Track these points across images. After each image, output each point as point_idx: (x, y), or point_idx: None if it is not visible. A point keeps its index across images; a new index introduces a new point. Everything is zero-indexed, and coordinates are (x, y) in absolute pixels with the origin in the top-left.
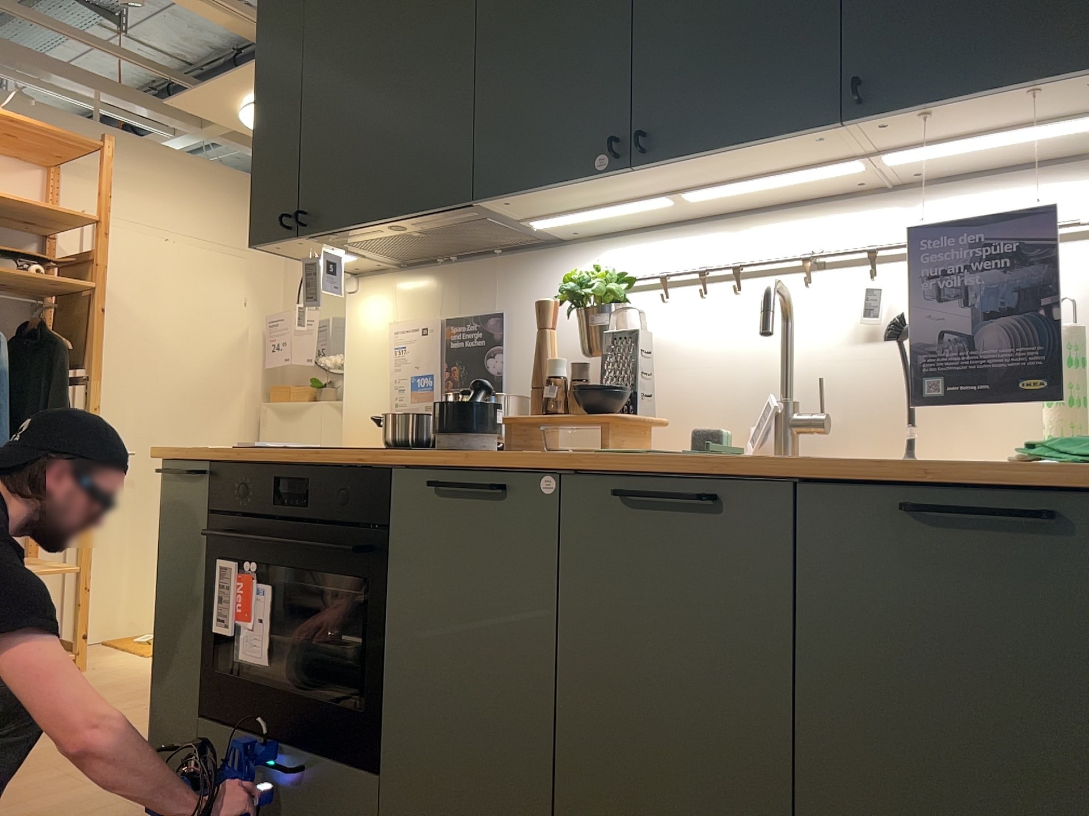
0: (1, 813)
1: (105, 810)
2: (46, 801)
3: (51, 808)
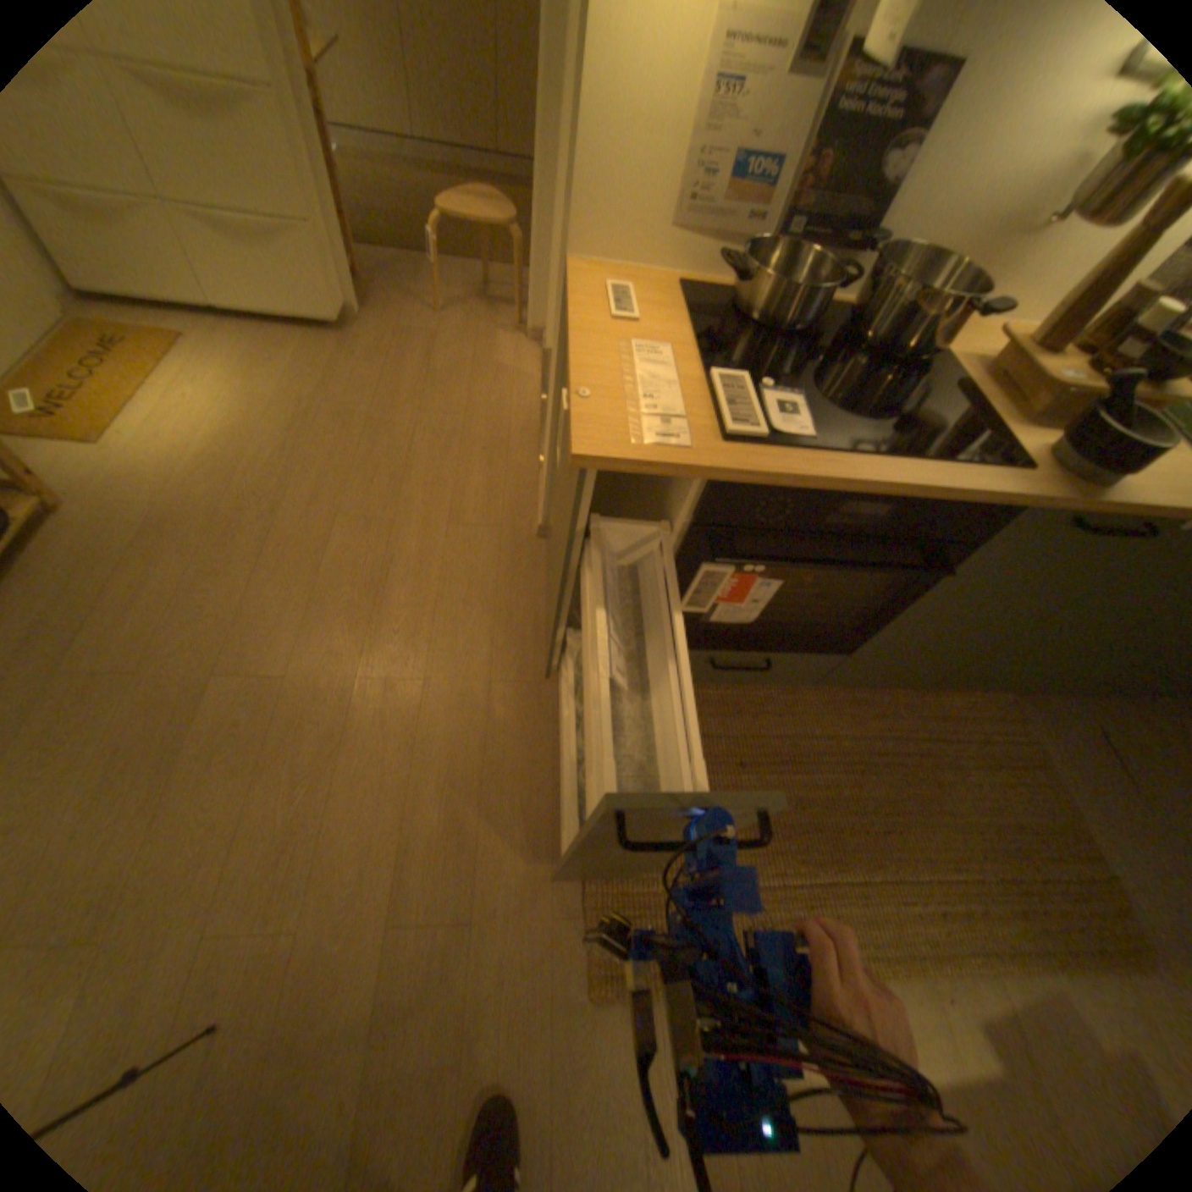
0: (416, 754)
1: (491, 698)
2: (429, 719)
3: (446, 723)
